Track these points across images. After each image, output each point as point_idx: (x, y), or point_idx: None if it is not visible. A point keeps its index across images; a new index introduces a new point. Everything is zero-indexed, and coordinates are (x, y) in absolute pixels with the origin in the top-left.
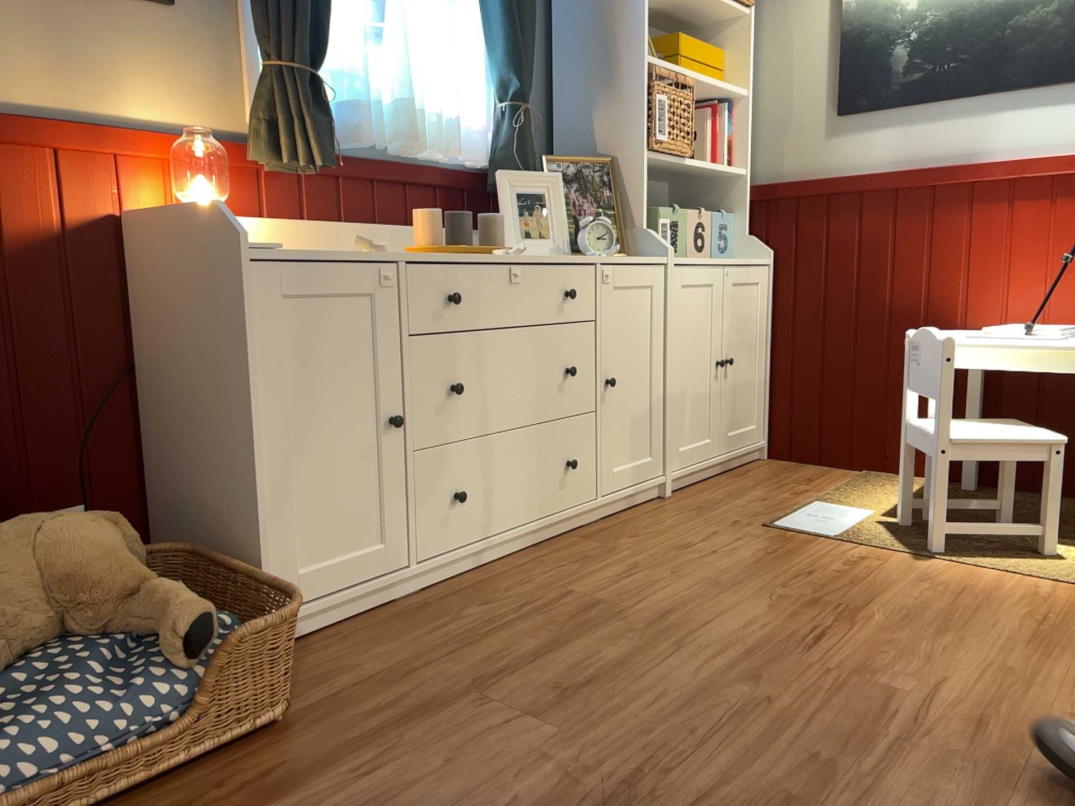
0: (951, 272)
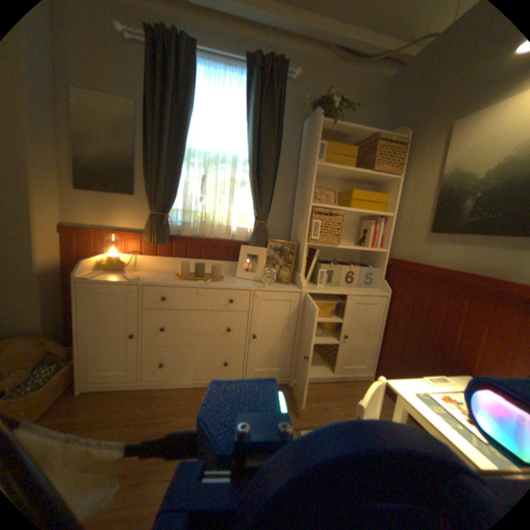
0: (477, 341)
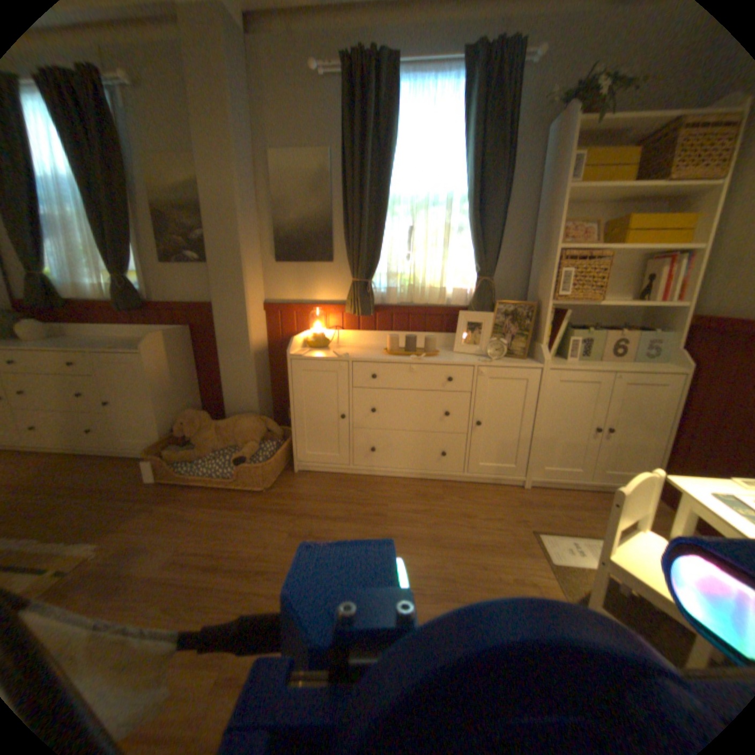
0: None
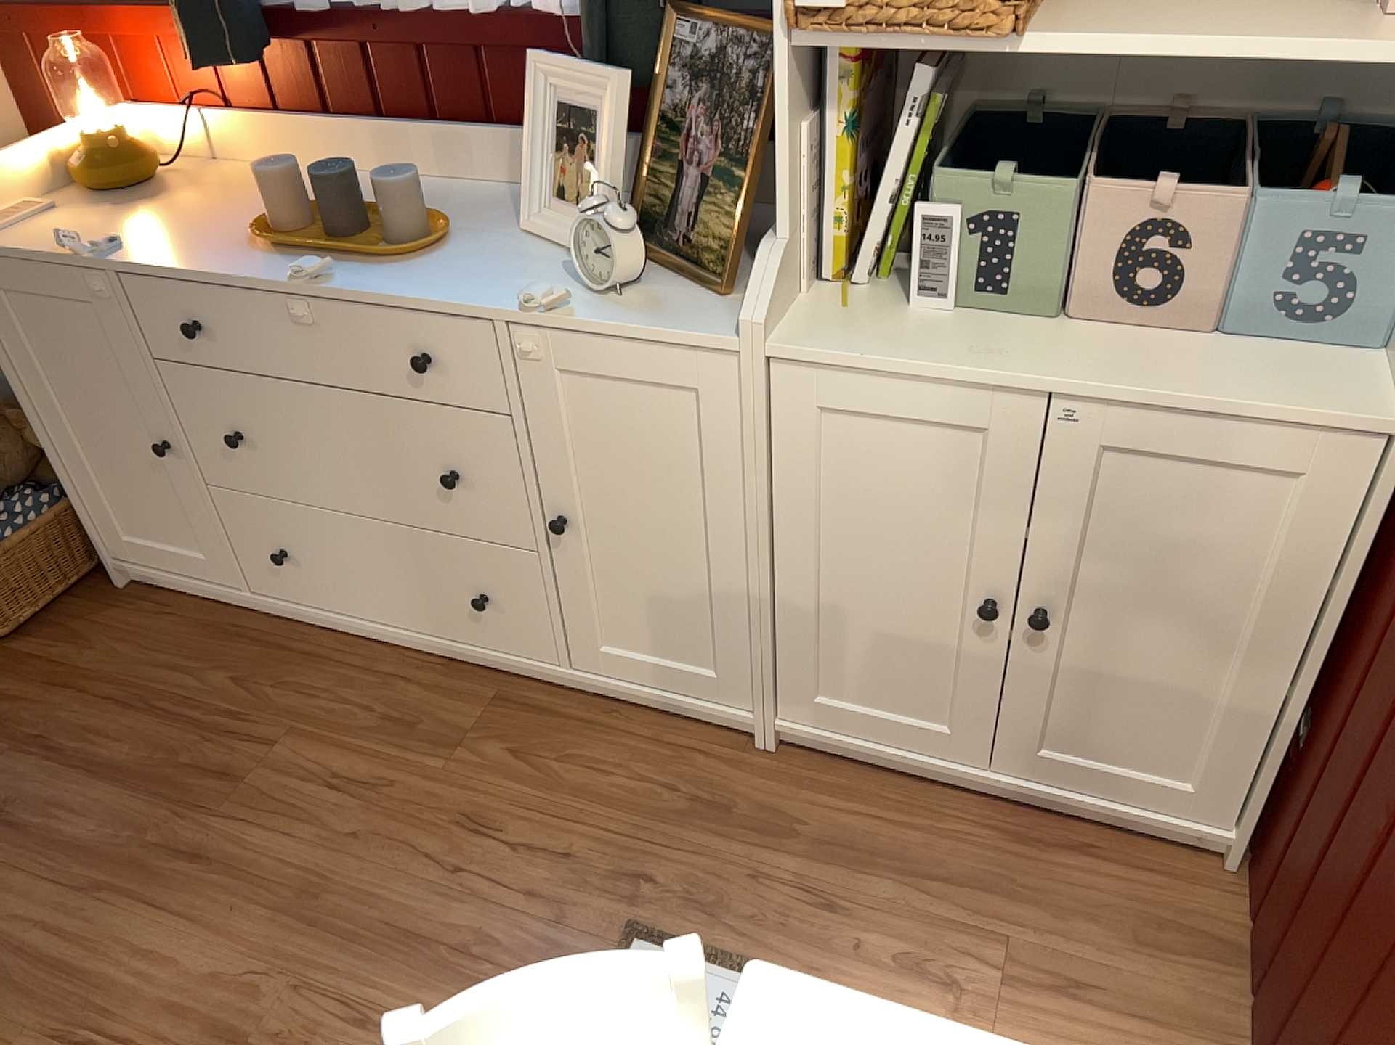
0: None
